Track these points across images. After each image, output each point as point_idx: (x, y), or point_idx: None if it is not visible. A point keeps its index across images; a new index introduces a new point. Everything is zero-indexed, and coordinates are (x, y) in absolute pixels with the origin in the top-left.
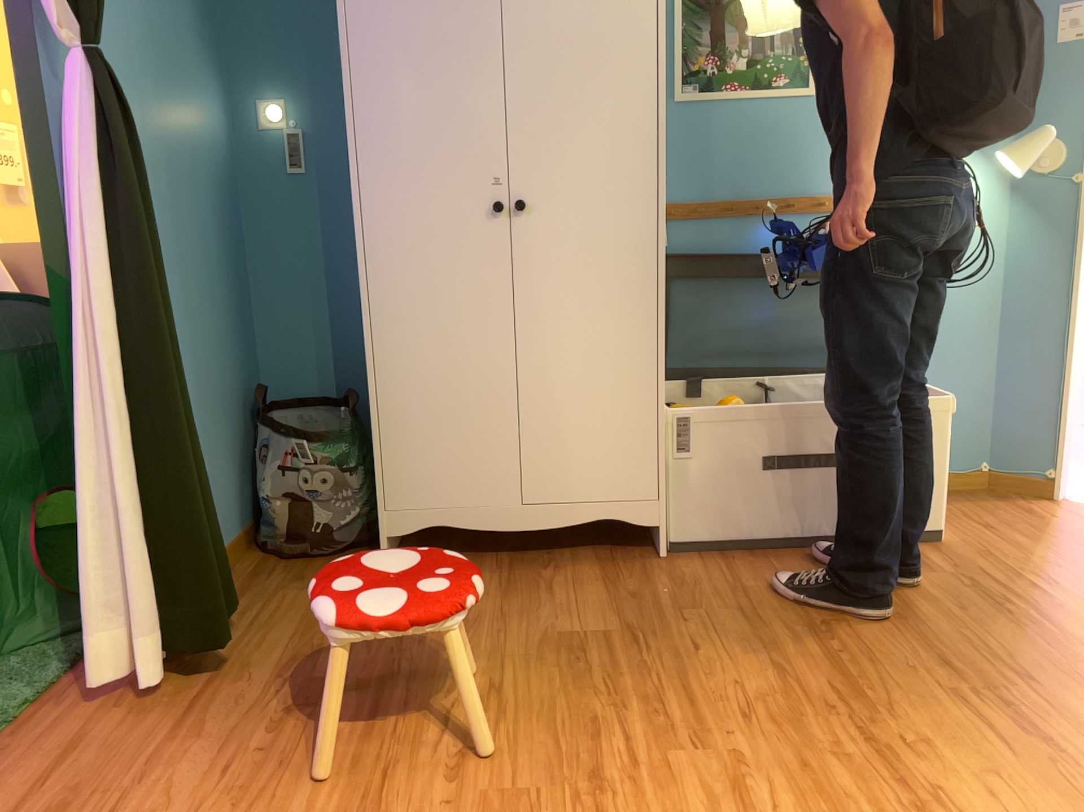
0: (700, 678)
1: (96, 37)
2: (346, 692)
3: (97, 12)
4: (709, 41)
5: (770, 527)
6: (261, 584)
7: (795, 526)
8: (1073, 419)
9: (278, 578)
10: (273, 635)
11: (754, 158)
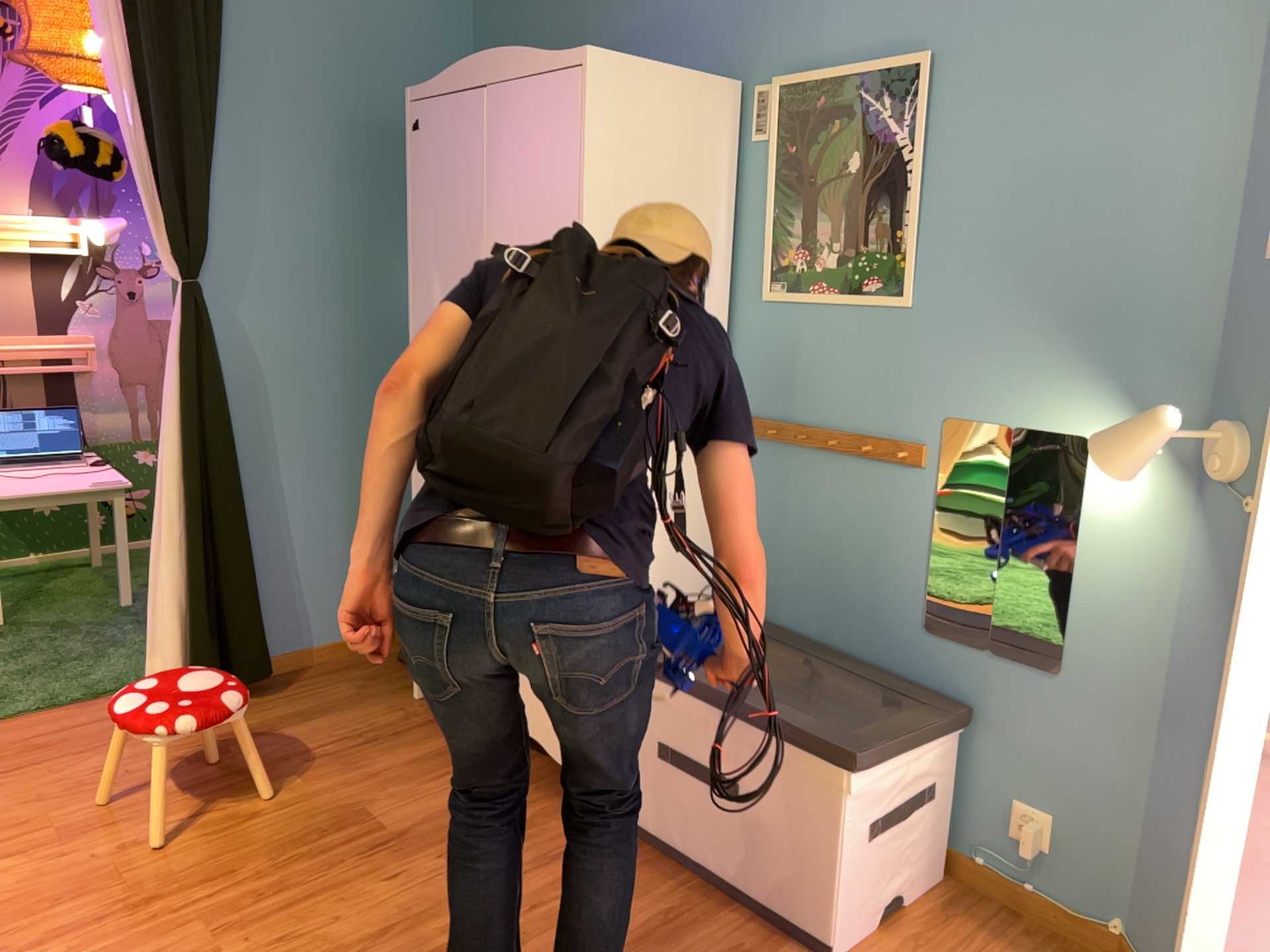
0: (344, 900)
1: (196, 269)
2: (216, 768)
3: (200, 252)
4: (800, 230)
5: (668, 829)
6: (345, 673)
7: (690, 842)
8: (1226, 919)
9: (359, 674)
10: (275, 711)
11: (839, 378)
